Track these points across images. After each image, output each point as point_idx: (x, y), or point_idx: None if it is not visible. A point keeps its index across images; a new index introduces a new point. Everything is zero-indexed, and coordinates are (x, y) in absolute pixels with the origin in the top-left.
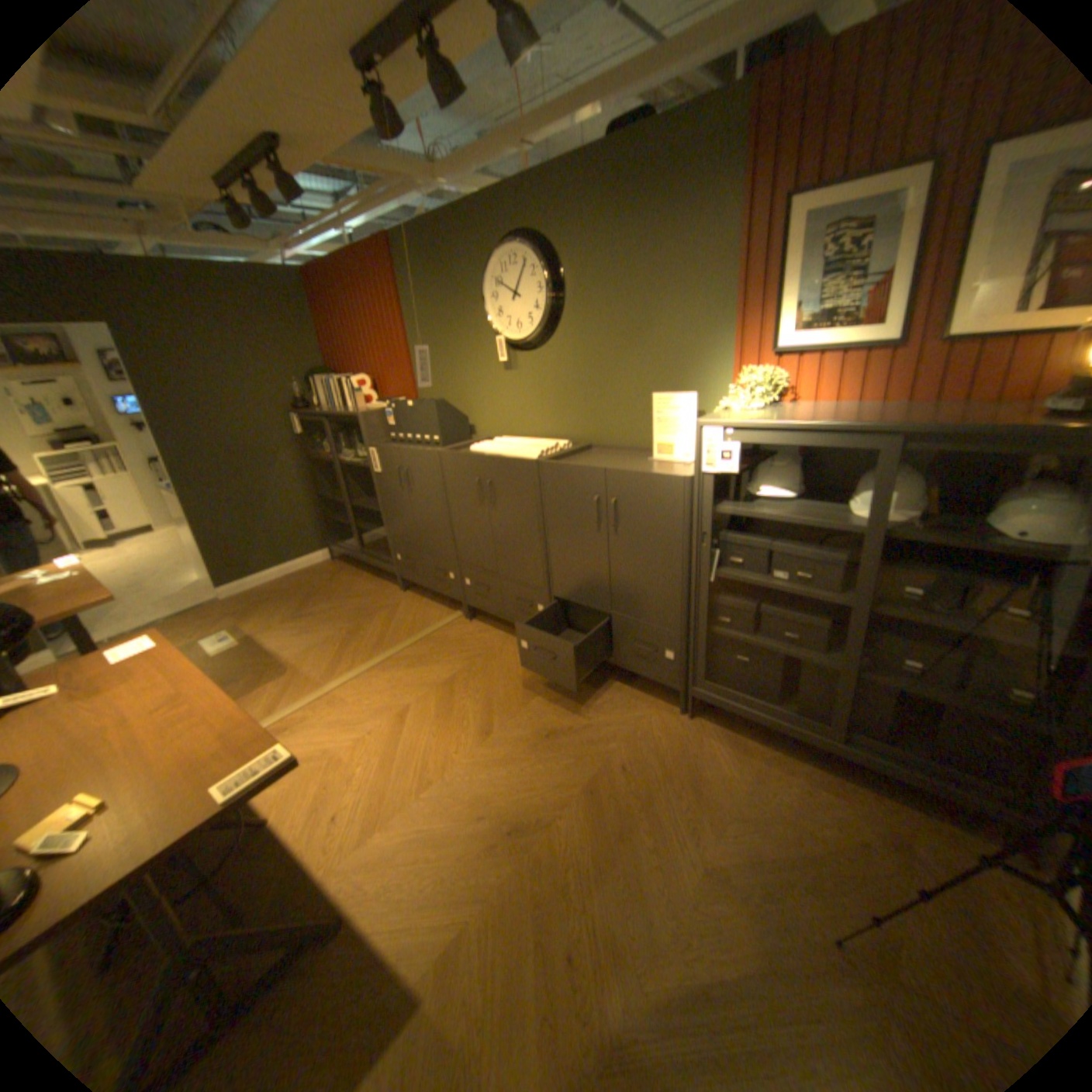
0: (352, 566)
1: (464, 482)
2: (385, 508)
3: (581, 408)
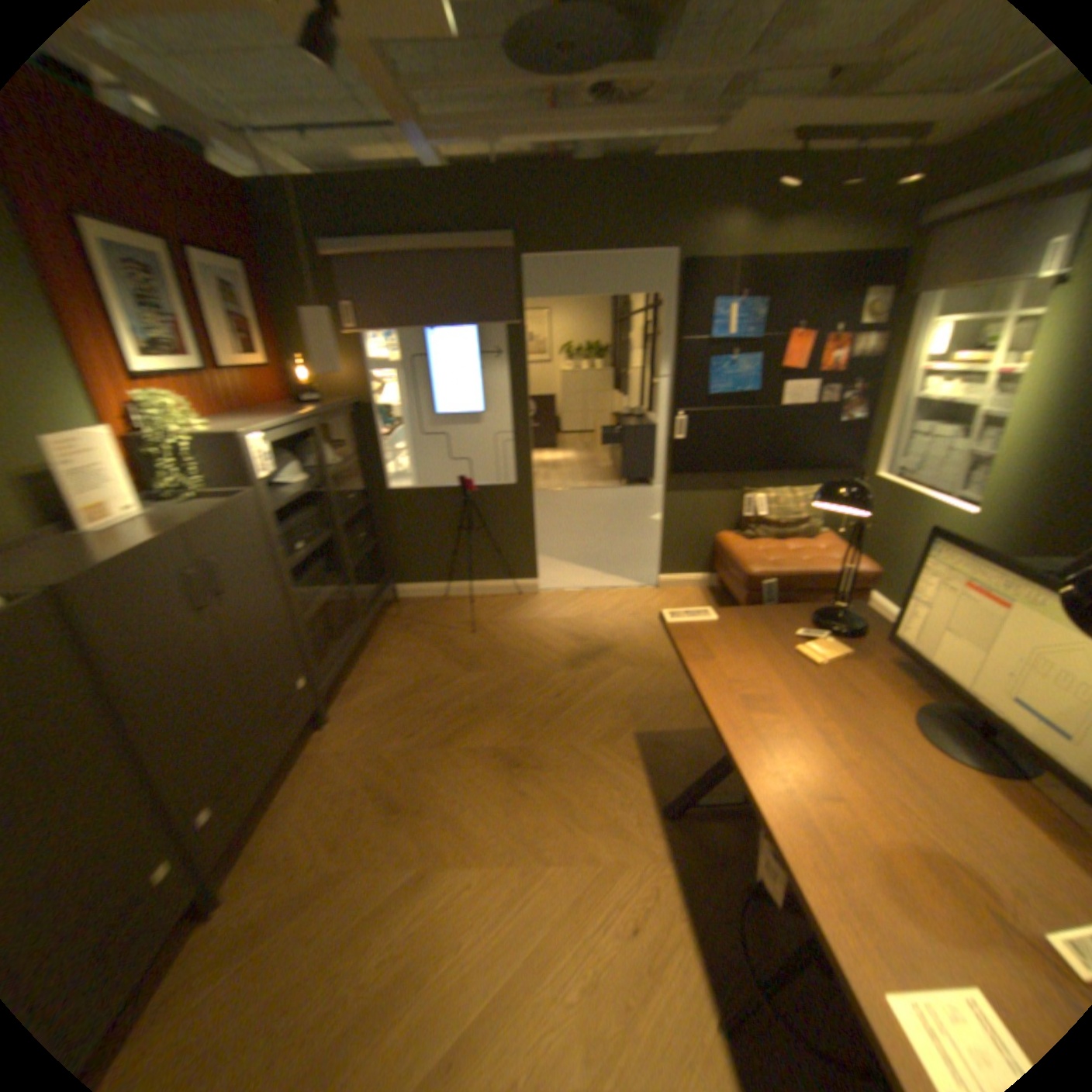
0: None
1: None
2: None
3: None
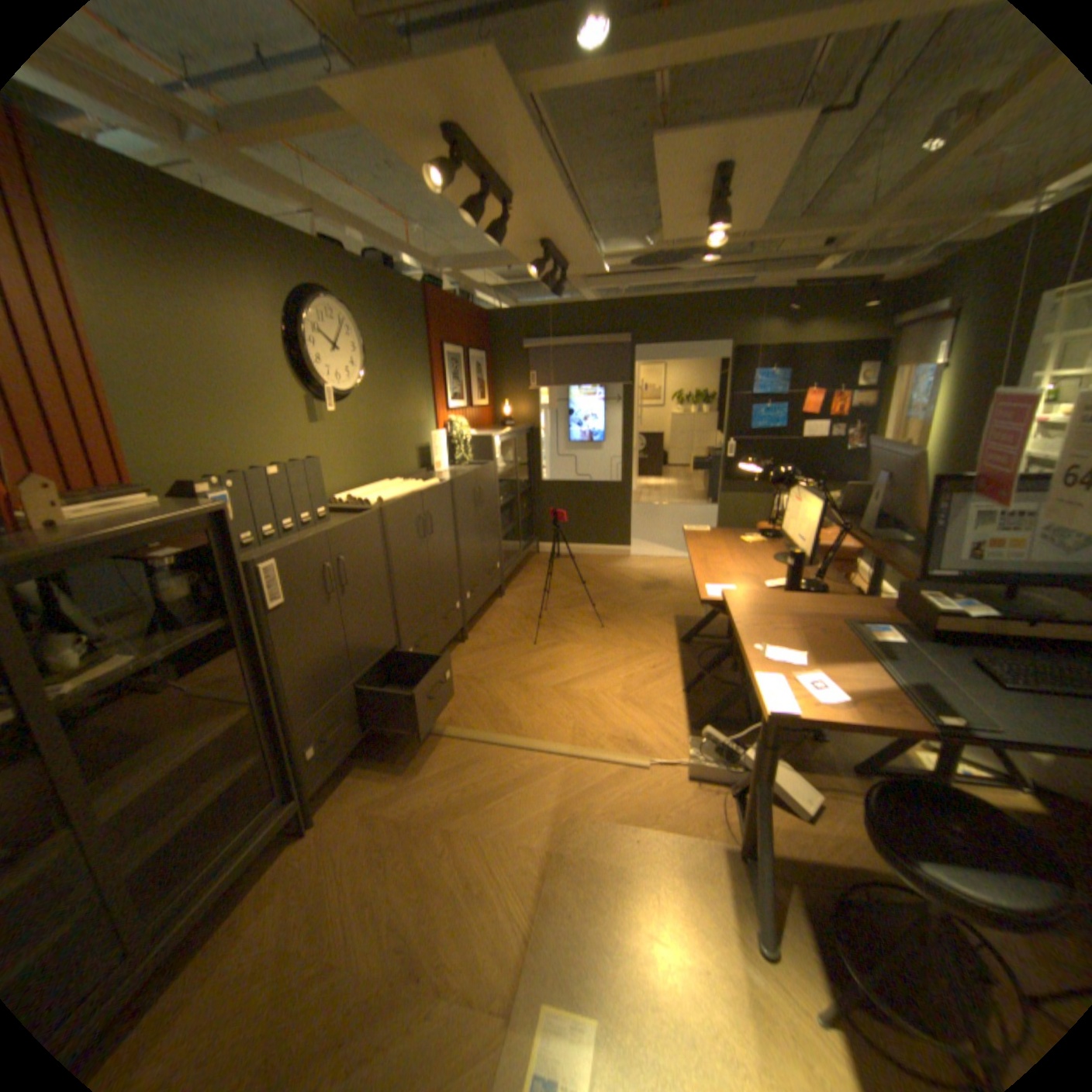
0: None
1: (408, 529)
2: (282, 676)
3: (378, 452)
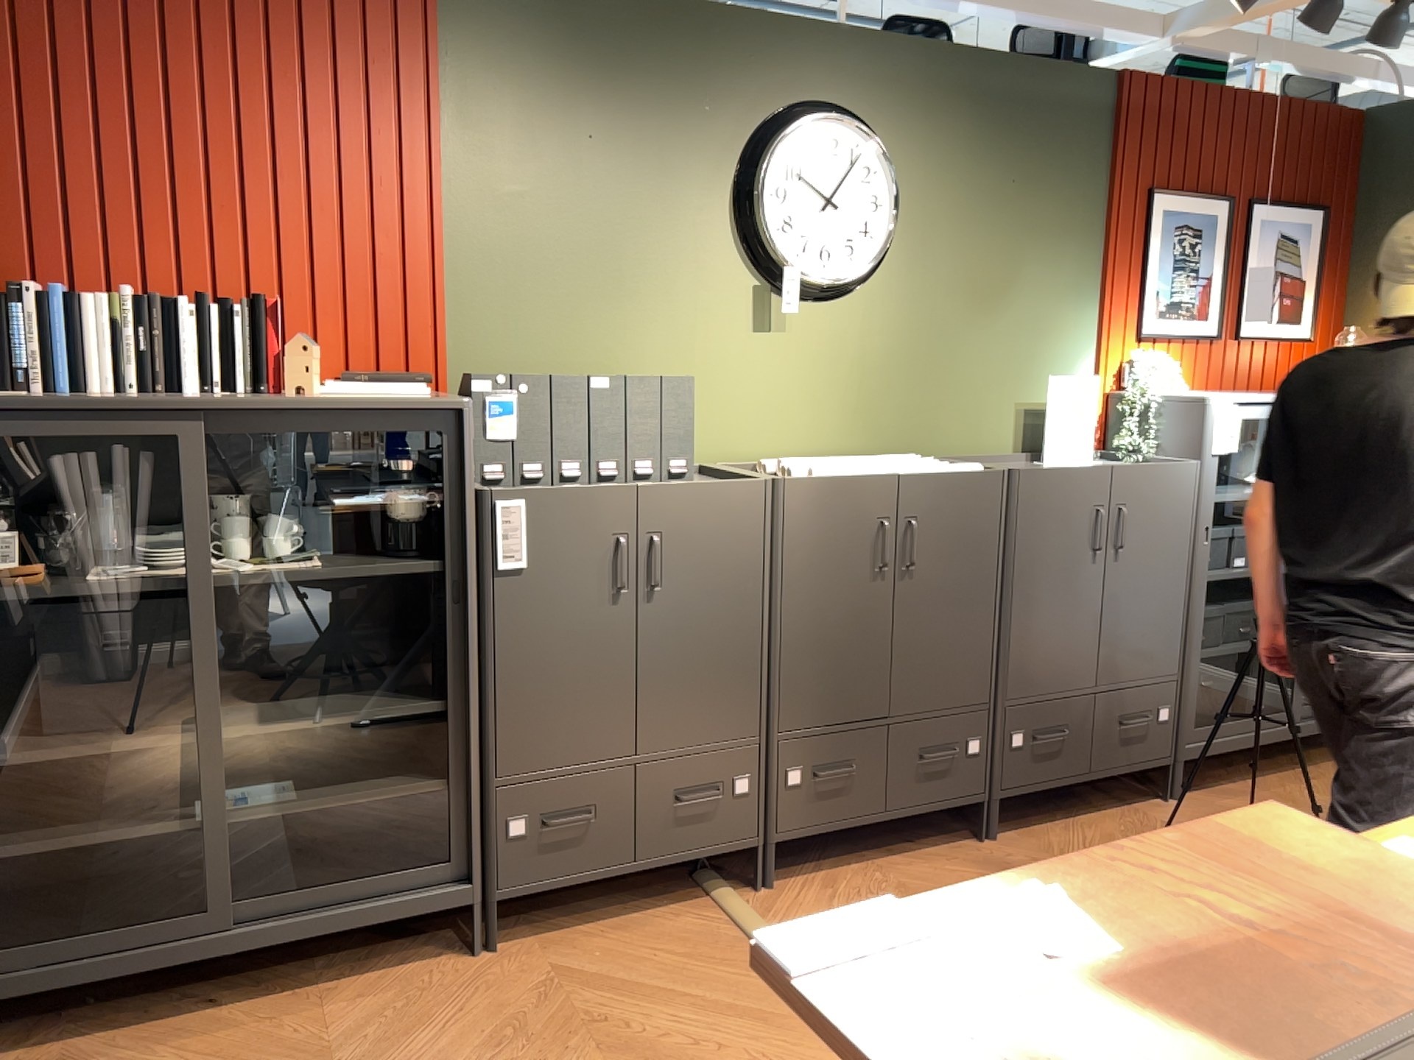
0: (83, 1034)
1: (840, 536)
2: (493, 680)
3: (902, 401)
